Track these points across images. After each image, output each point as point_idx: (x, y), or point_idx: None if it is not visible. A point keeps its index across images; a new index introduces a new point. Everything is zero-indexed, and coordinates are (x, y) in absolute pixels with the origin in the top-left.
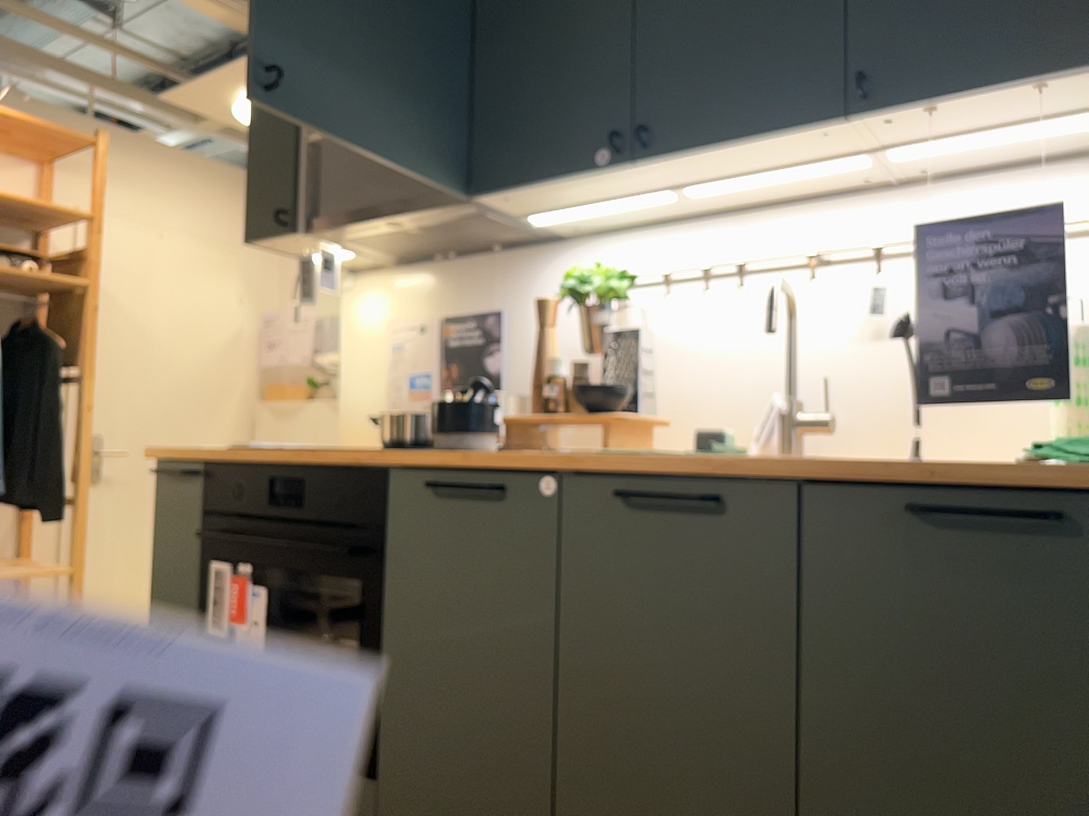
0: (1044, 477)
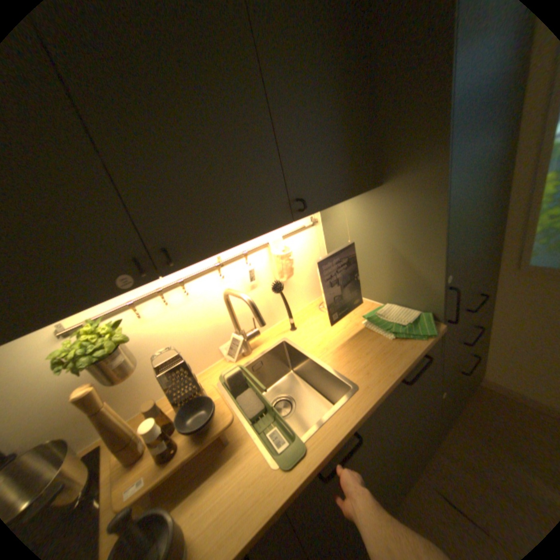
0: (427, 352)
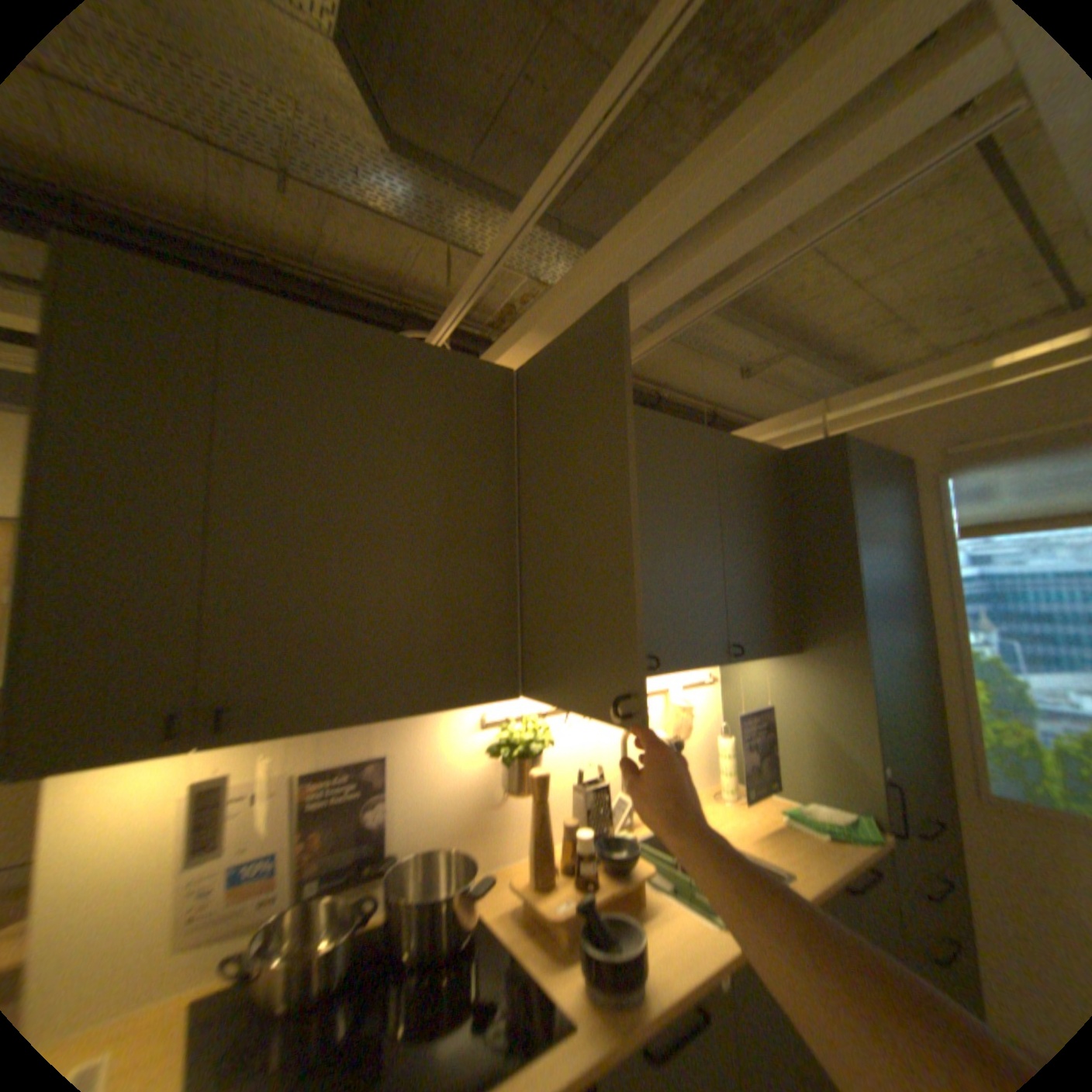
0: (874, 860)
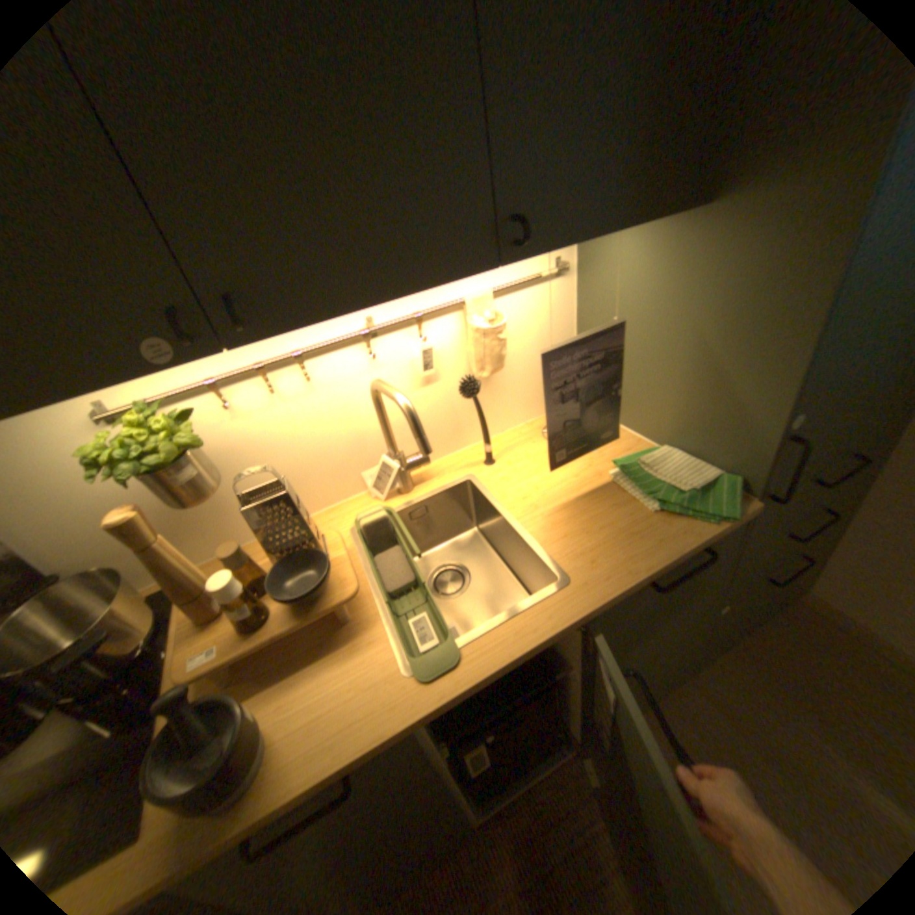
0: (711, 544)
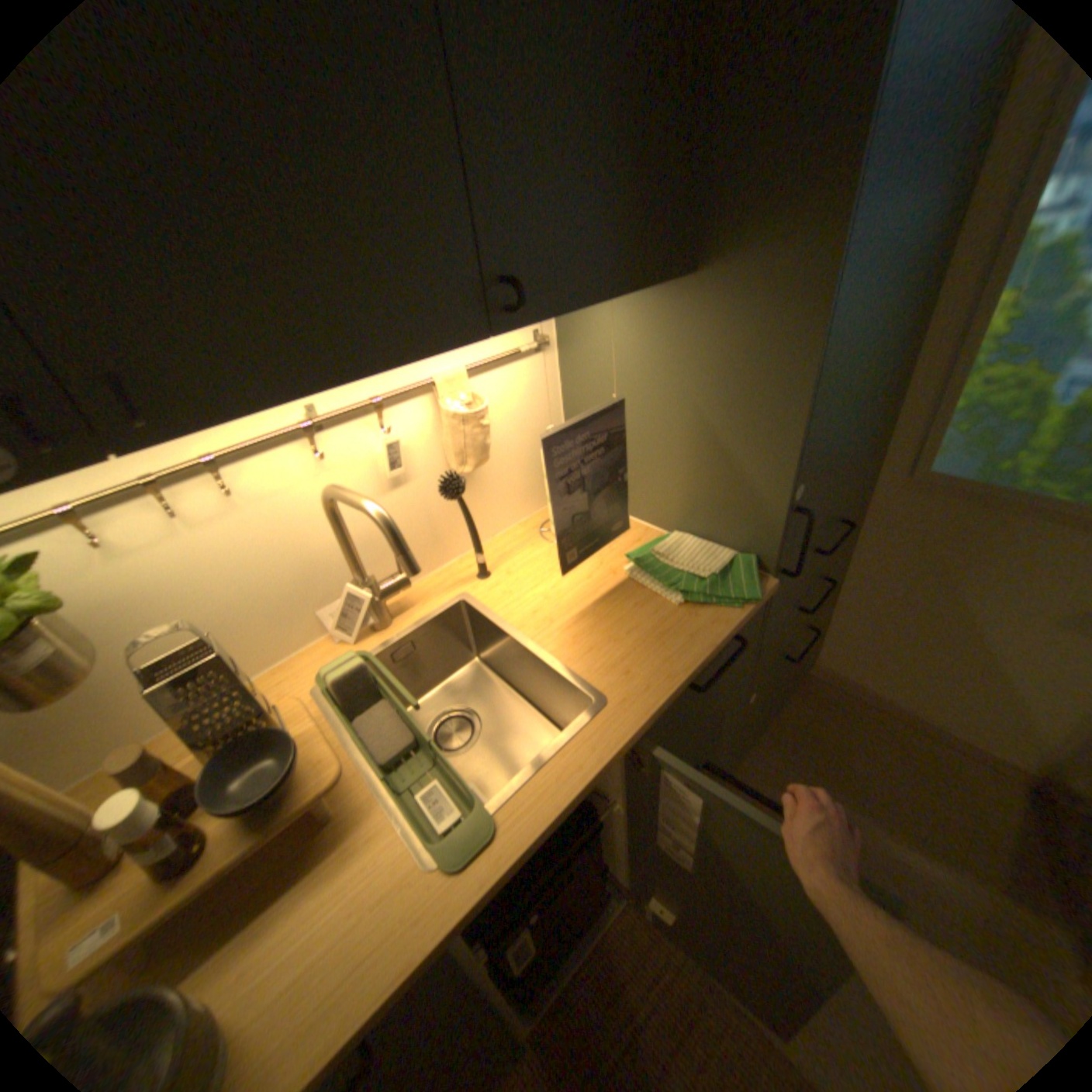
0: (740, 630)
